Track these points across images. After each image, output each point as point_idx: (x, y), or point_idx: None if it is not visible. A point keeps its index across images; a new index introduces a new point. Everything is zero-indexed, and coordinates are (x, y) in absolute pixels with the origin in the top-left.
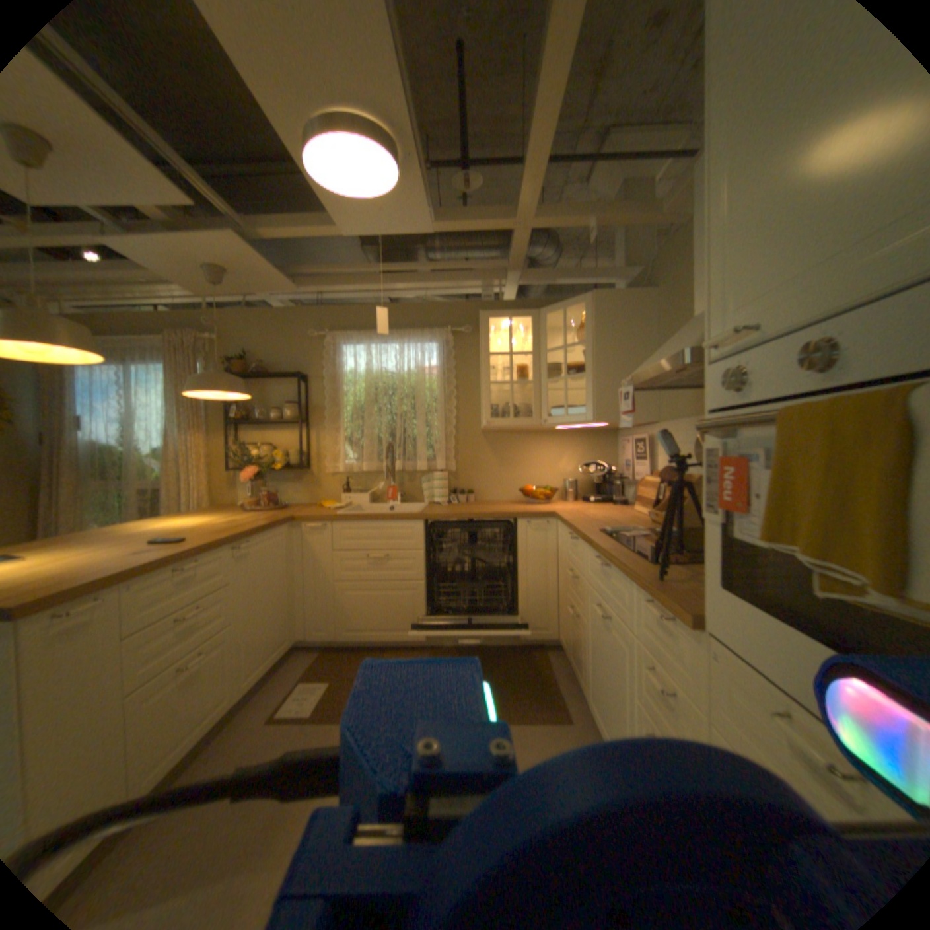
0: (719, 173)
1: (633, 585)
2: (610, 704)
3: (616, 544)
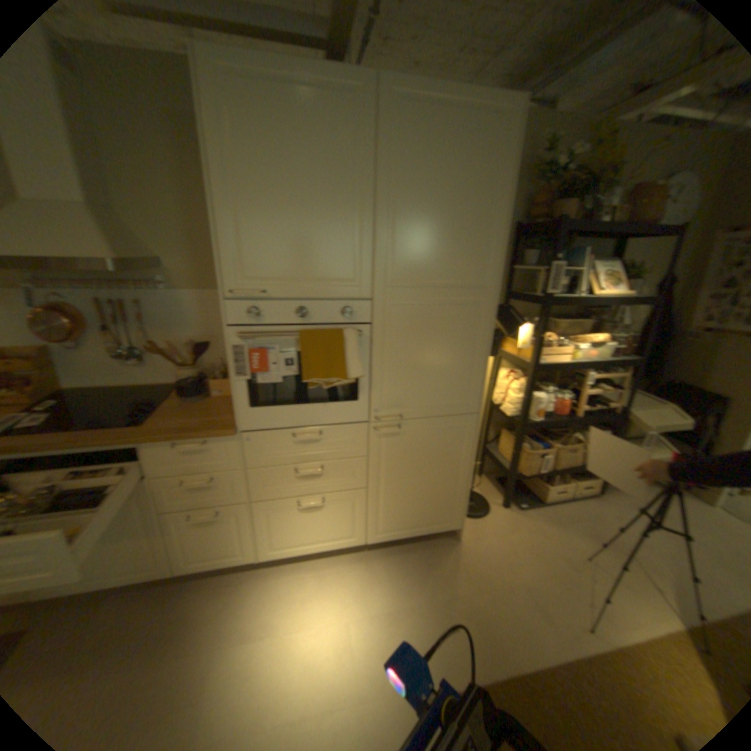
0: (225, 192)
1: (140, 447)
2: (107, 552)
3: (57, 434)
